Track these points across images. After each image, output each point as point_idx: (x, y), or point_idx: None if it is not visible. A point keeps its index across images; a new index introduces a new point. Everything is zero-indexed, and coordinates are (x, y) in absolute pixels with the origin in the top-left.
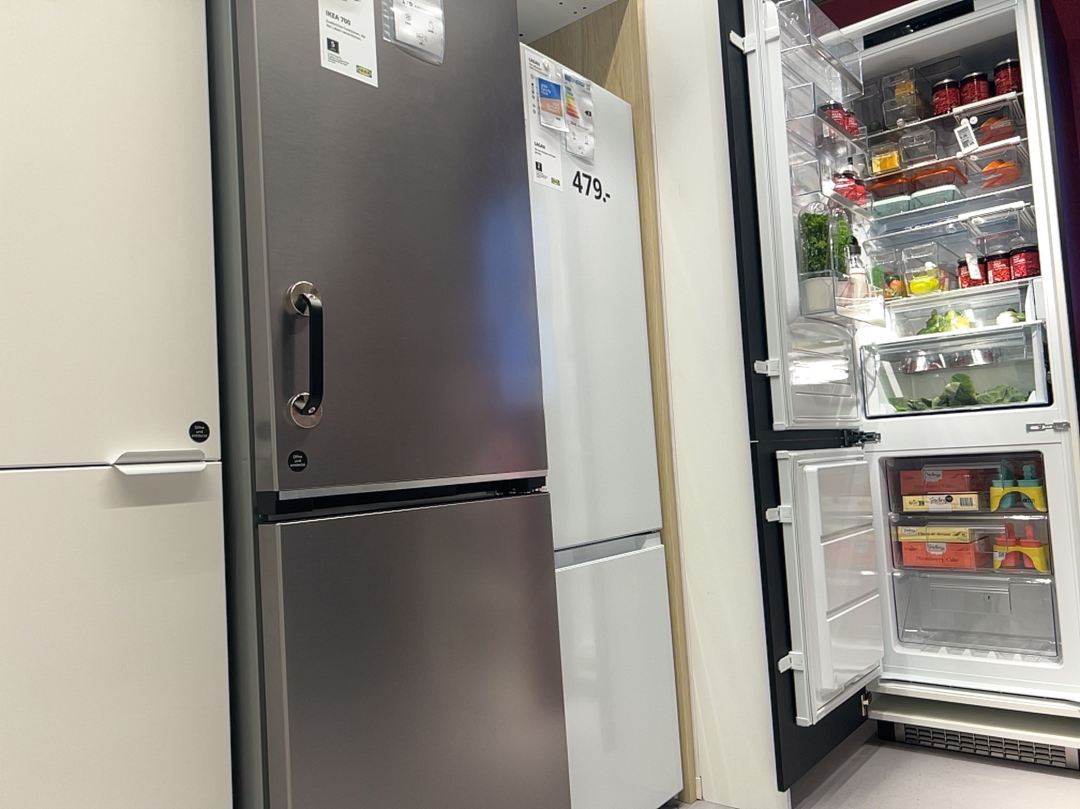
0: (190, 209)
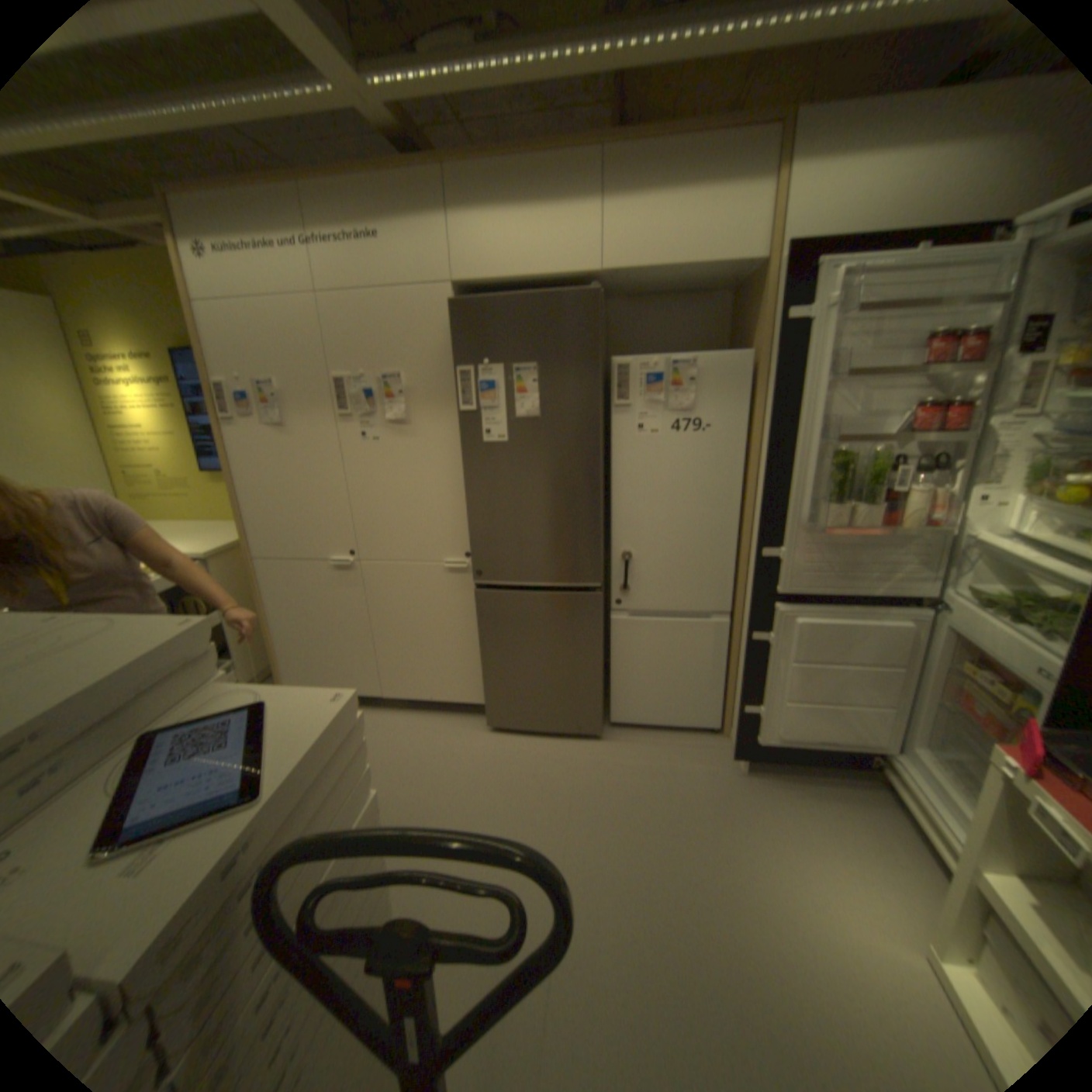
0: (463, 488)
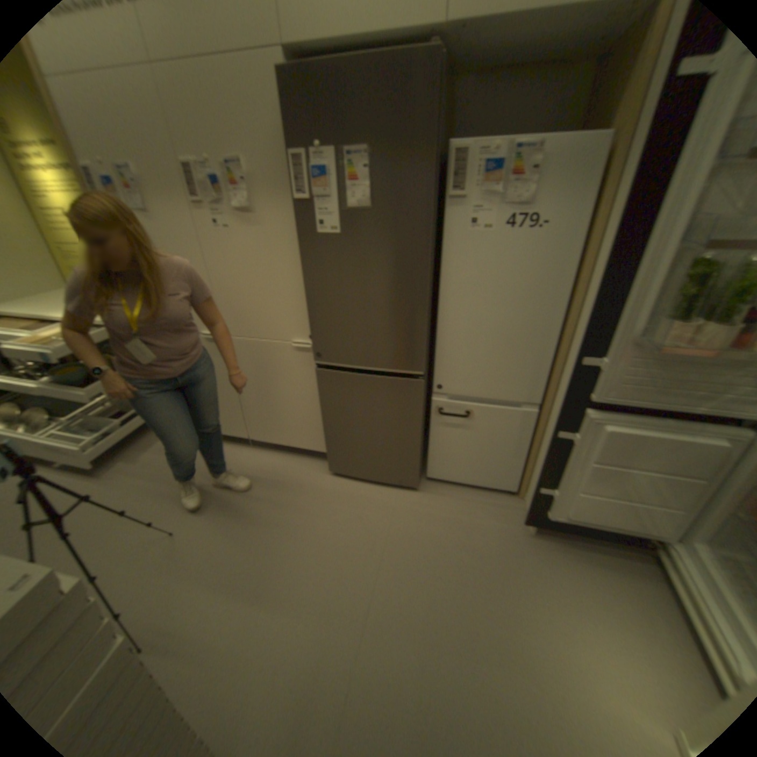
0: (303, 277)
